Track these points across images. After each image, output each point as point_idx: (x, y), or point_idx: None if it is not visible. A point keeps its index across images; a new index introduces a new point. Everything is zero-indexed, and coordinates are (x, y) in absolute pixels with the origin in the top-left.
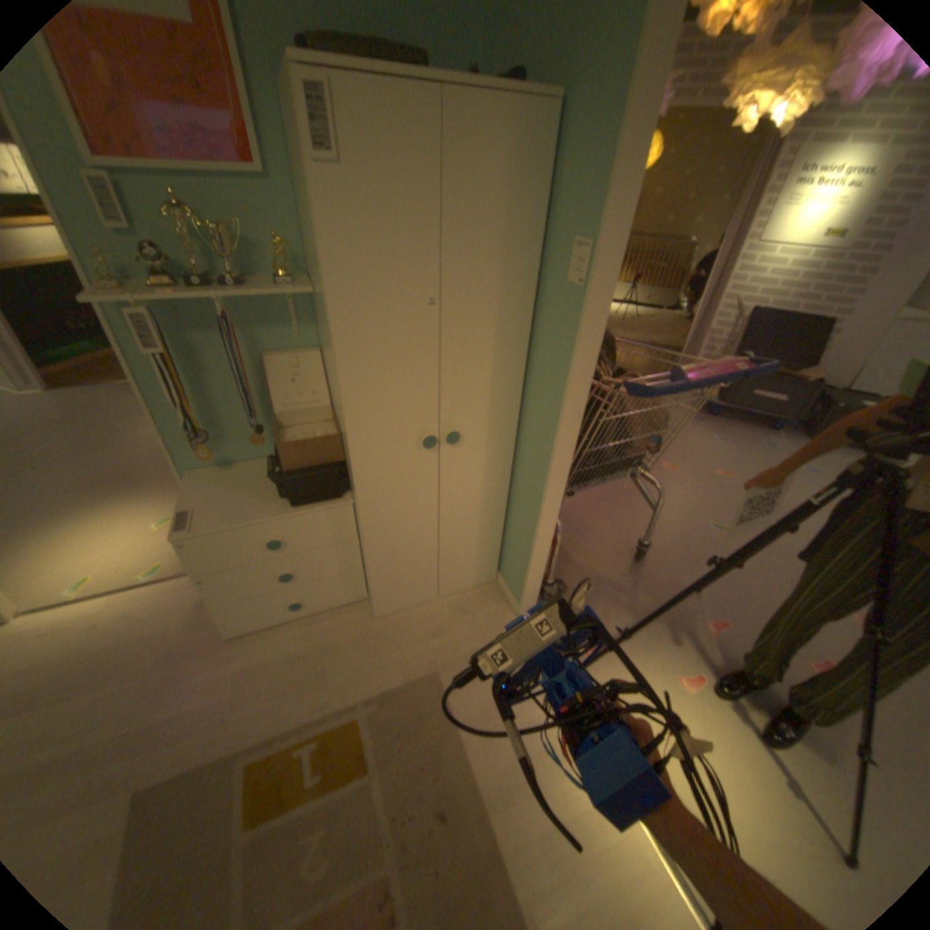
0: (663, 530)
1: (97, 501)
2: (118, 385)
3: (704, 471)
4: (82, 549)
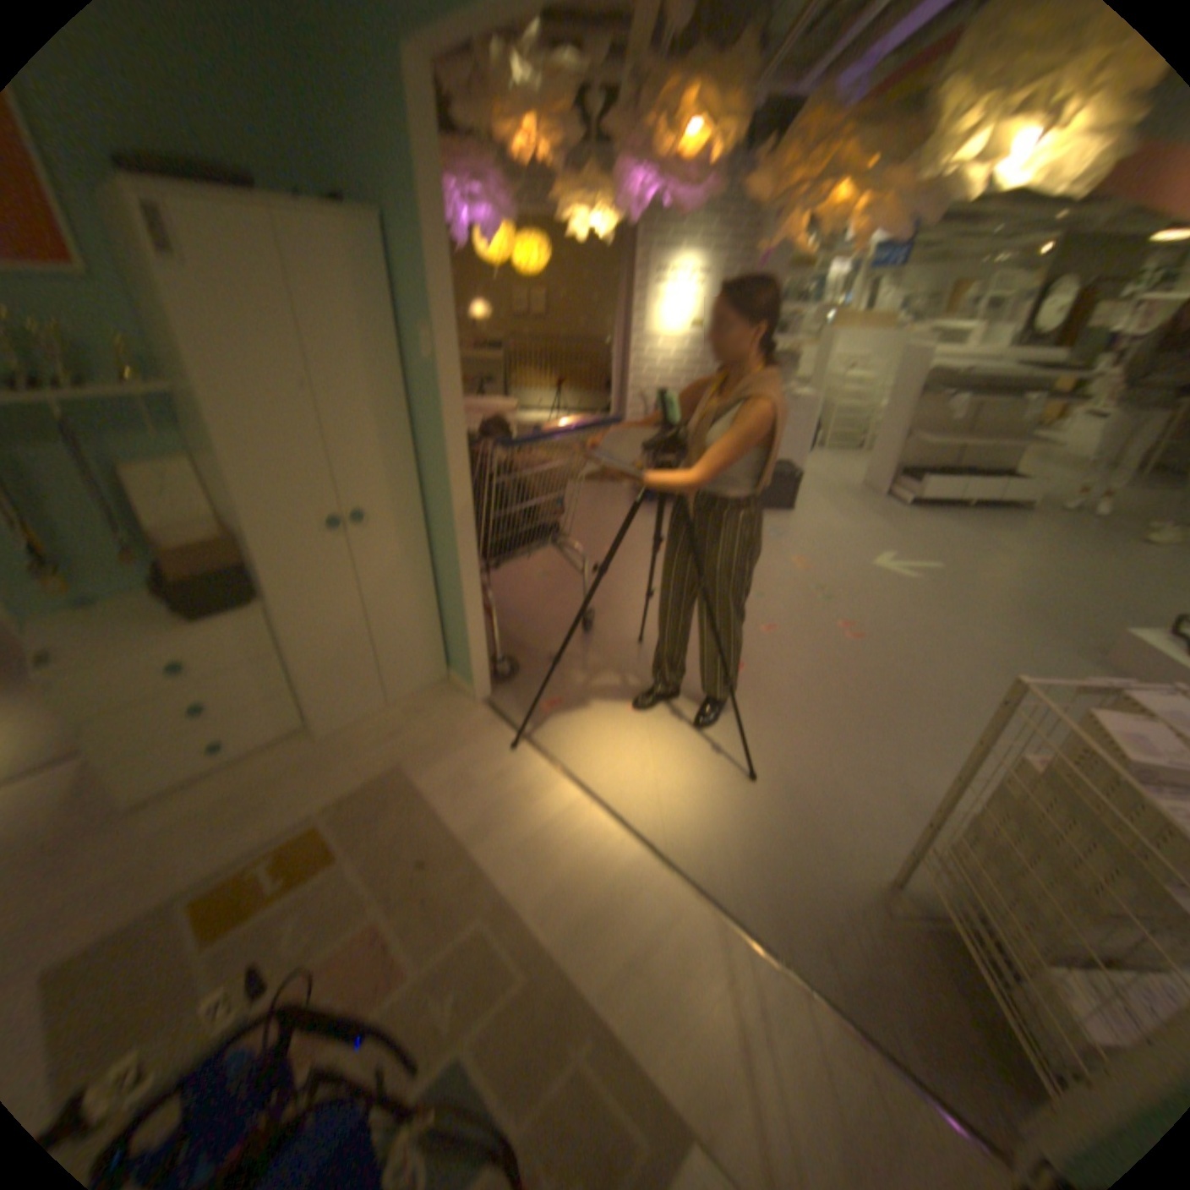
0: (606, 606)
1: None
2: None
3: (641, 552)
4: None
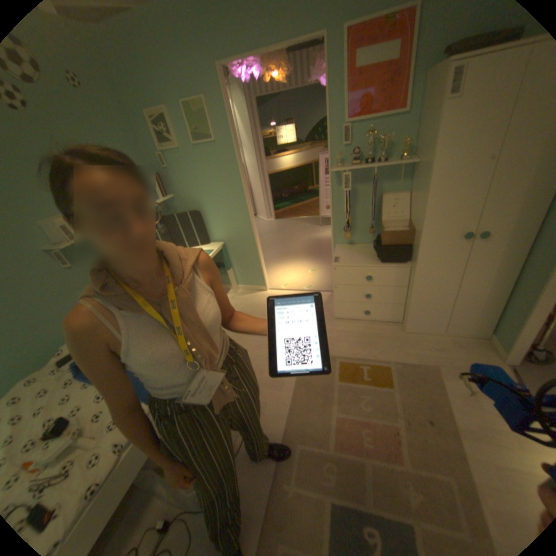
0: None
1: (291, 259)
2: (297, 218)
3: None
4: (286, 274)
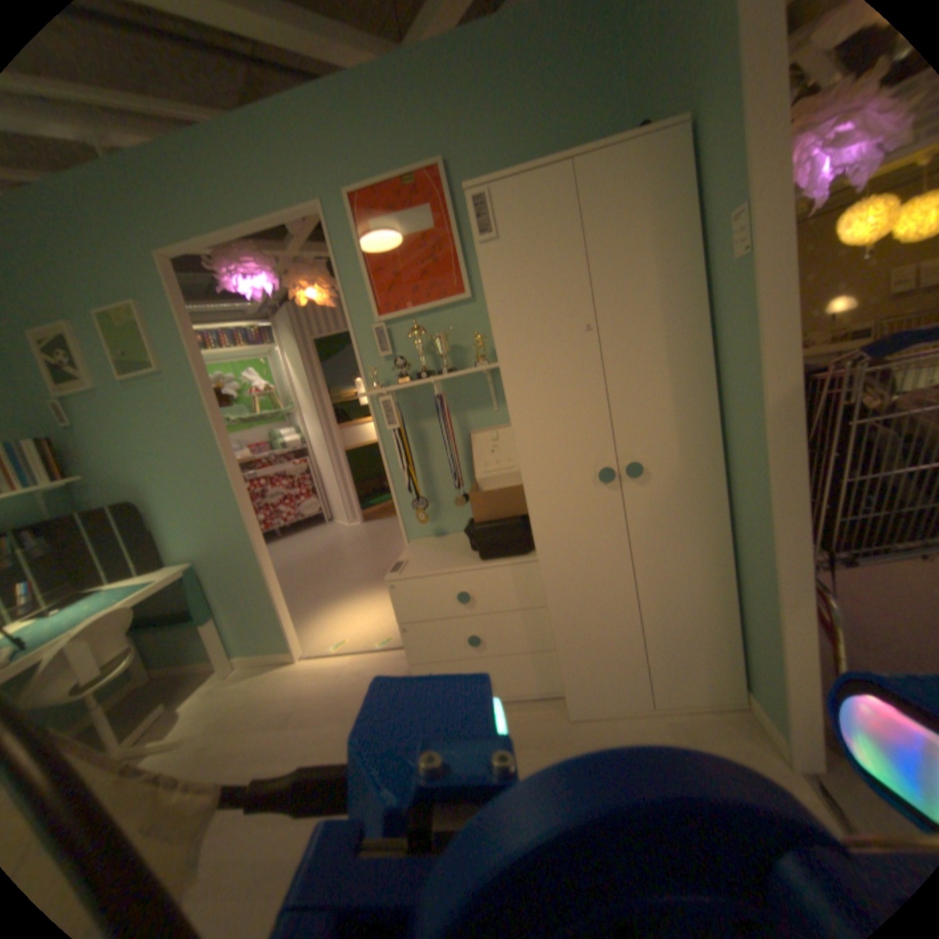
0: None
1: (368, 589)
2: None
3: None
4: (349, 620)
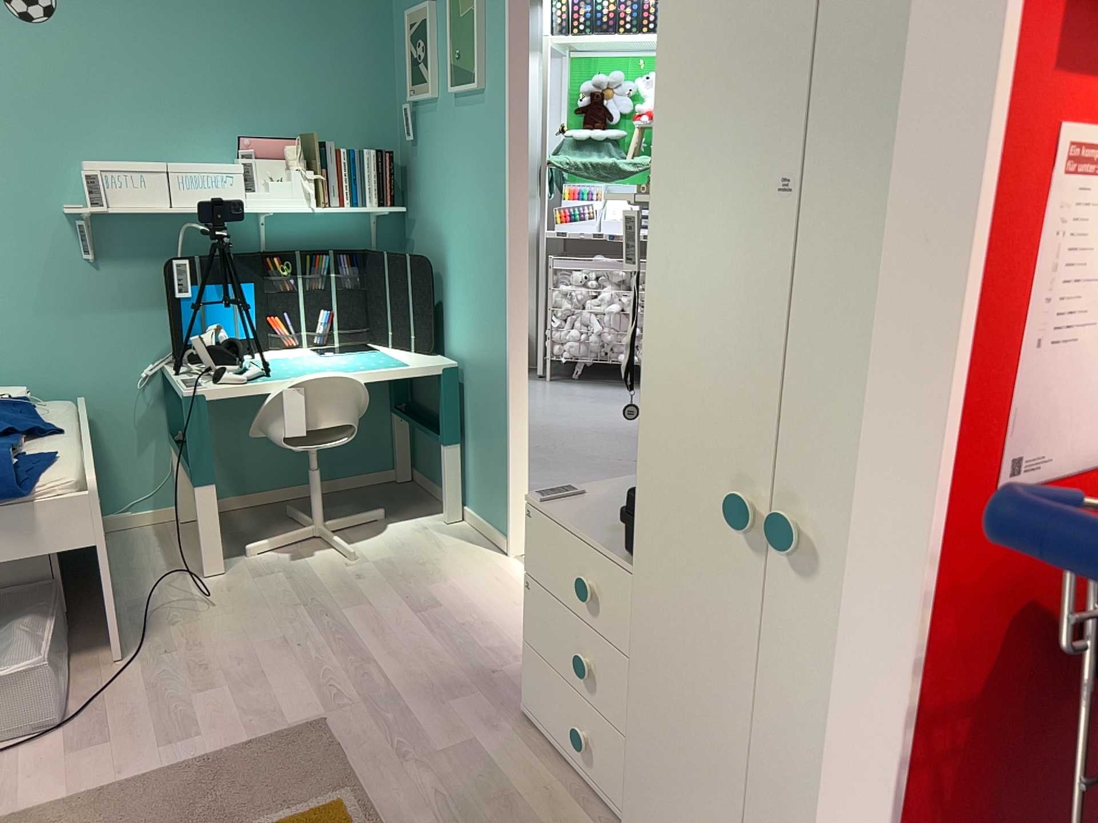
0: None
1: None
2: None
3: None
4: None
